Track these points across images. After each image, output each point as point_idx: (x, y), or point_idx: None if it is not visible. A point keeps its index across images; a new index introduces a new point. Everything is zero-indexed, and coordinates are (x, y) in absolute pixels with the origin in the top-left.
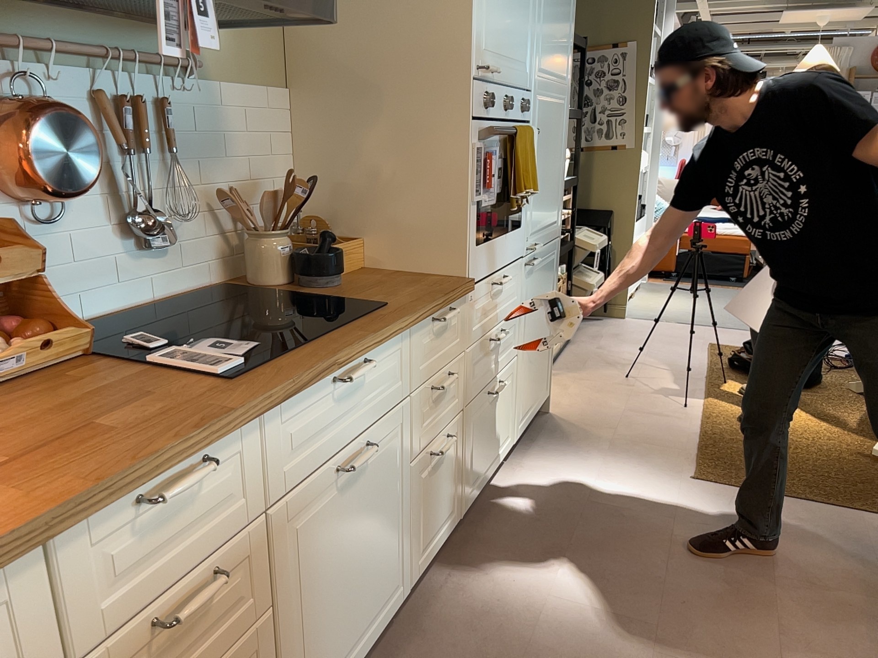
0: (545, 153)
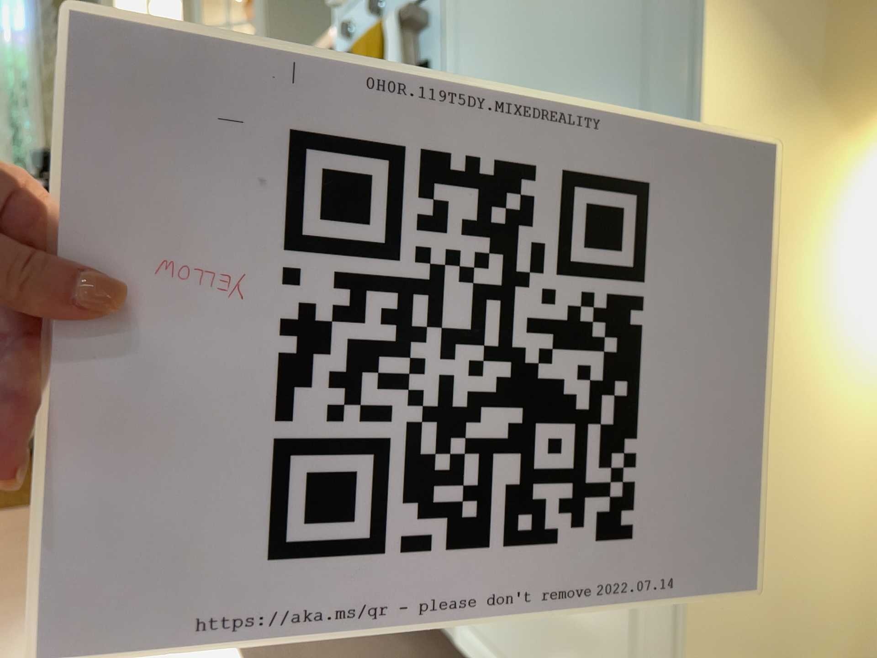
0: (515, 9)
